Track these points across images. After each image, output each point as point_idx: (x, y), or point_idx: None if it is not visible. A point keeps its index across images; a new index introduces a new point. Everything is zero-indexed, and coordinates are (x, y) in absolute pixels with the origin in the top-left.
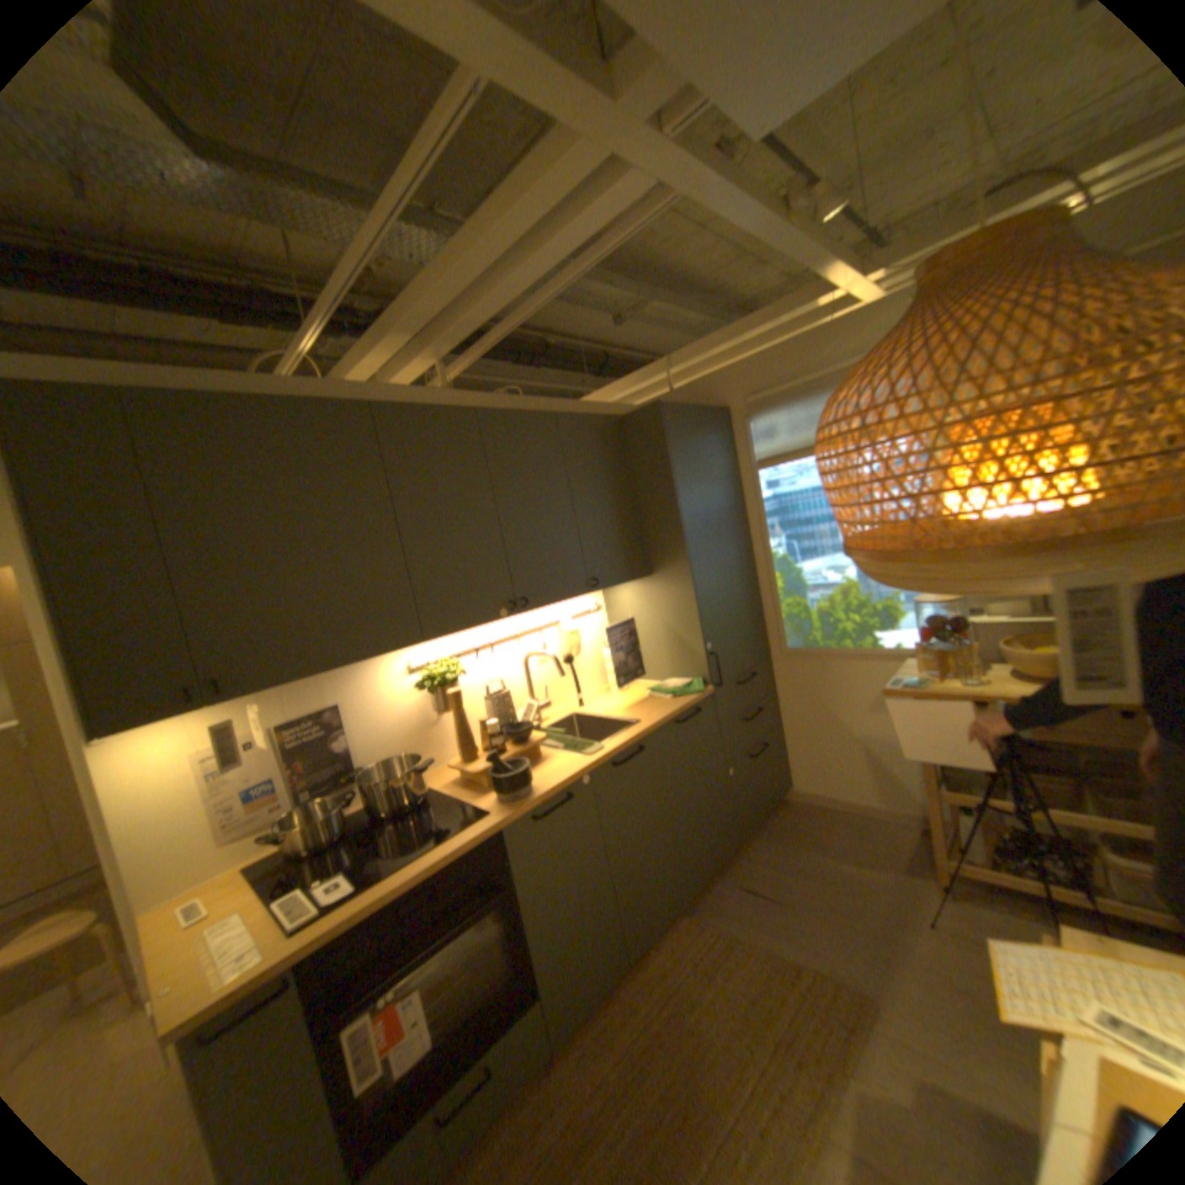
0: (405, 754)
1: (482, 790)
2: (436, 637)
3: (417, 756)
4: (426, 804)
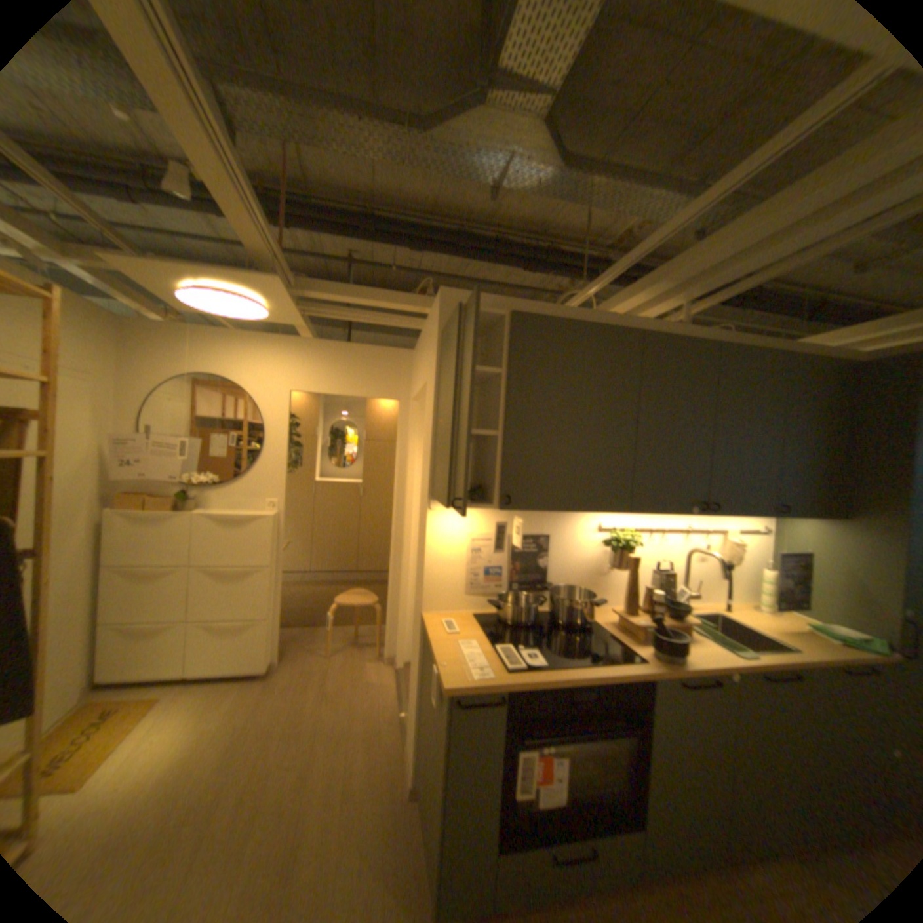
0: (581, 587)
1: (639, 641)
2: (637, 512)
3: (592, 592)
4: (591, 630)
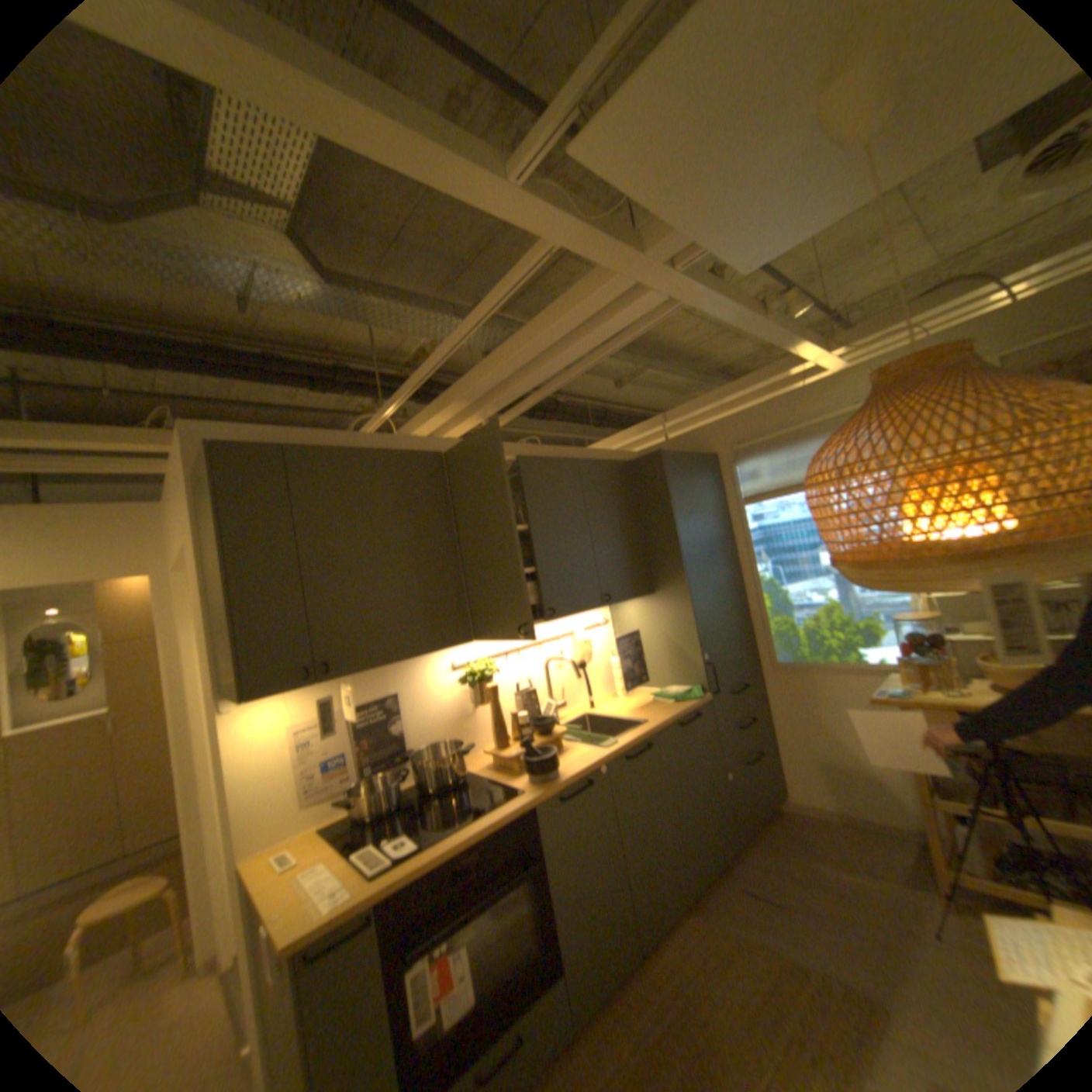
0: (447, 740)
1: (514, 773)
2: (481, 638)
3: (459, 741)
4: (466, 784)
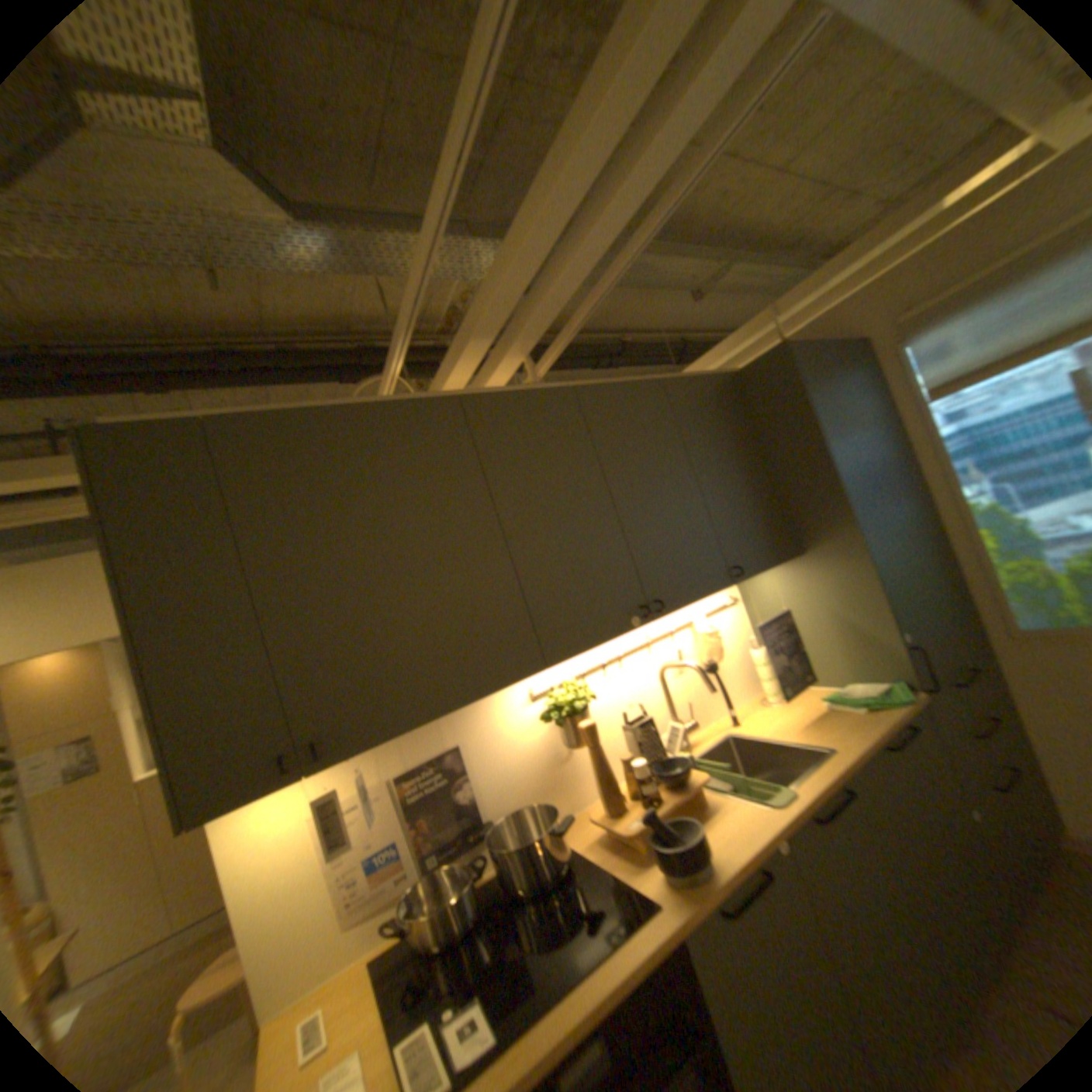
0: (538, 803)
1: (641, 860)
2: (560, 660)
3: (553, 808)
4: (571, 876)
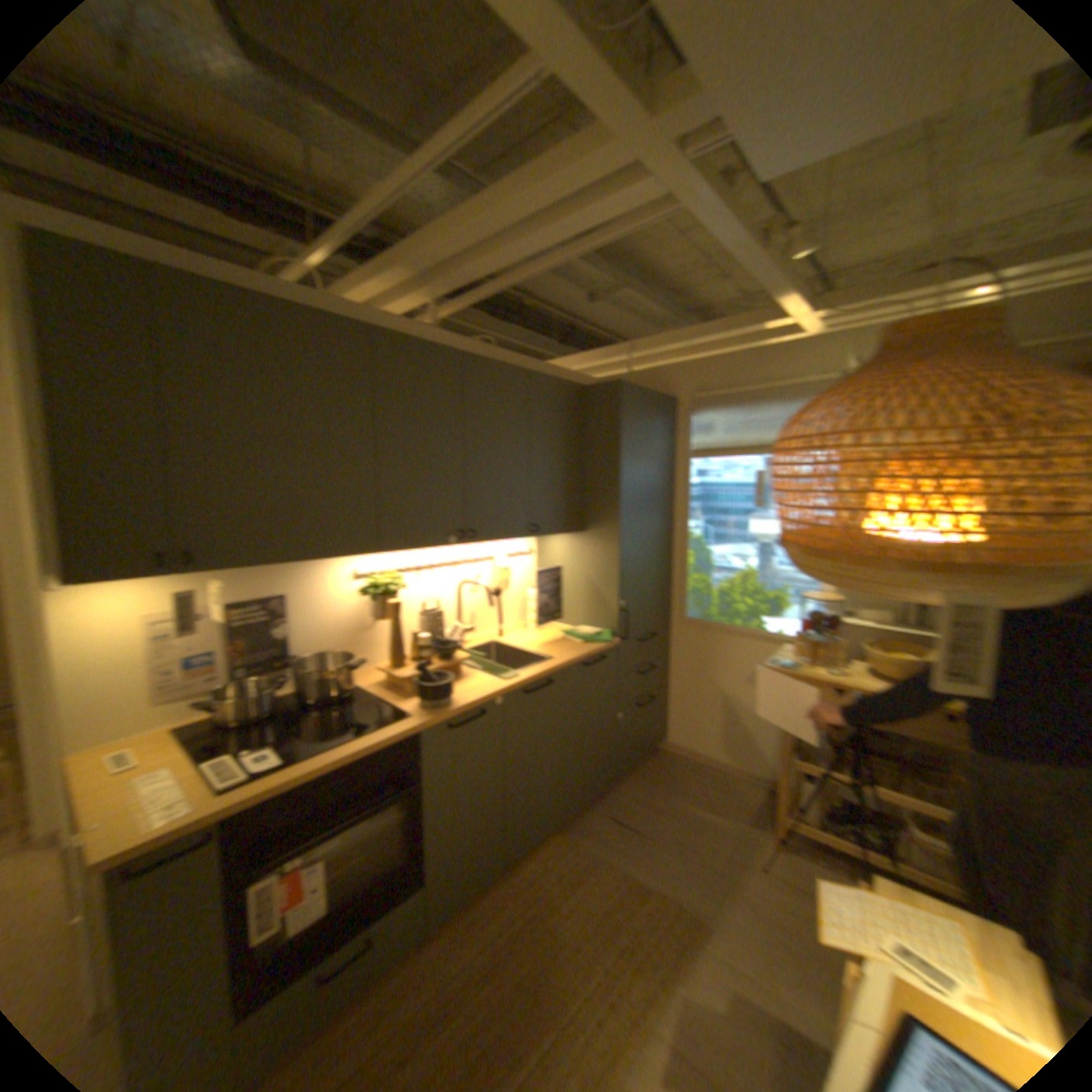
0: (336, 652)
1: (403, 695)
2: (387, 551)
3: (348, 655)
4: (350, 699)
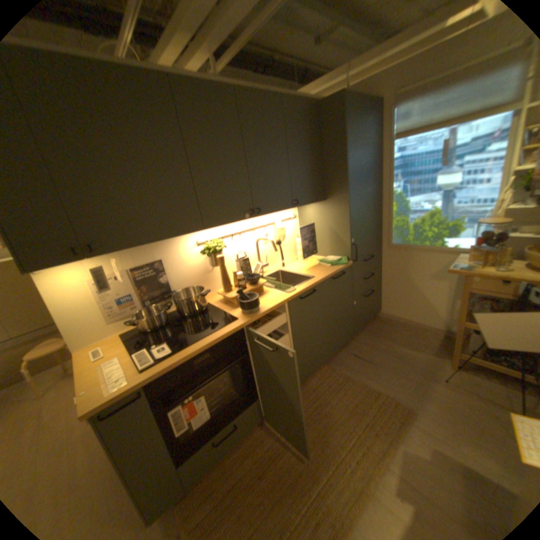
0: (196, 285)
1: (234, 306)
2: (210, 227)
3: (202, 287)
4: (207, 310)
